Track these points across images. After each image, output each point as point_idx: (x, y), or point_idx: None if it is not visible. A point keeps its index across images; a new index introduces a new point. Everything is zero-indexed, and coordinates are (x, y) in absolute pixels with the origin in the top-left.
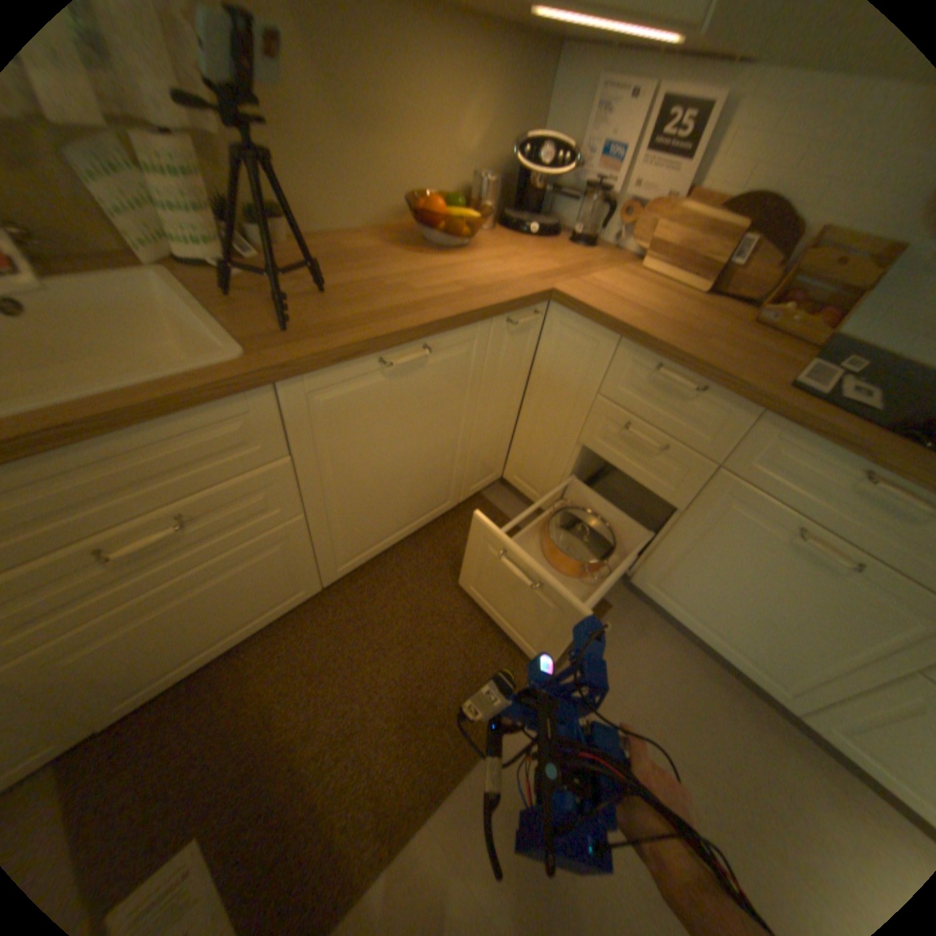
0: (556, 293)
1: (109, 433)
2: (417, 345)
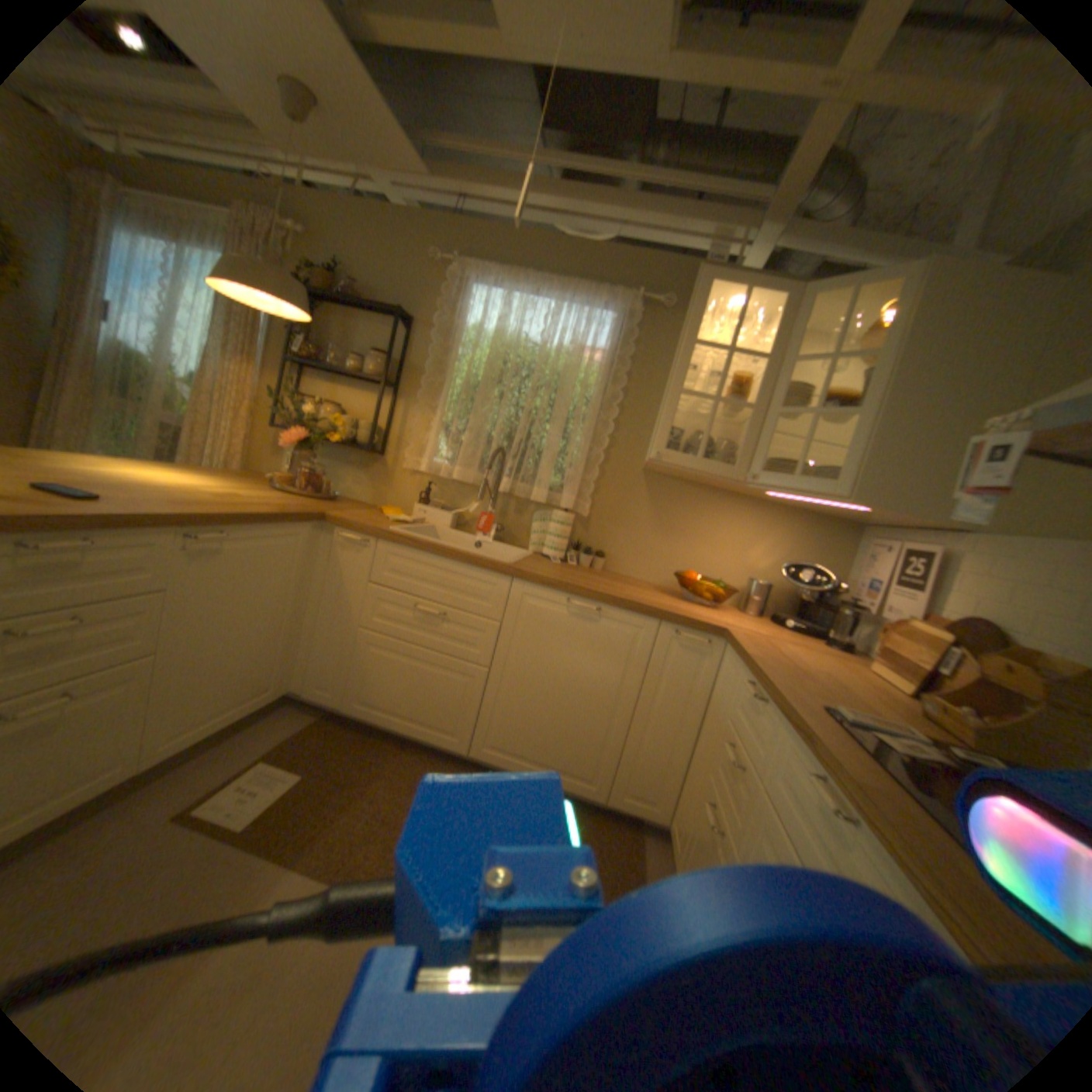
0: (730, 634)
1: (452, 559)
2: (594, 605)
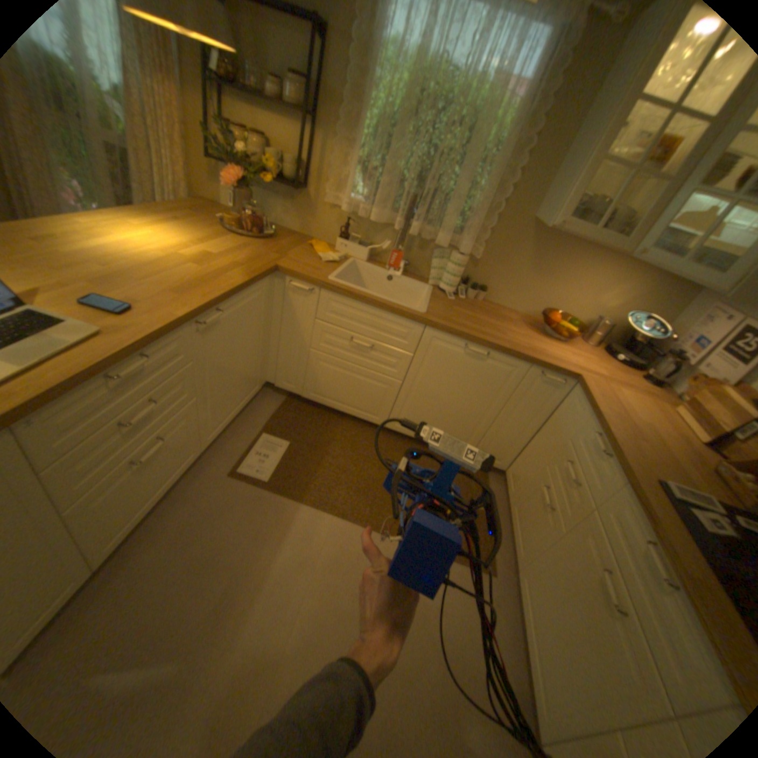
0: (583, 379)
1: (379, 309)
2: (485, 350)
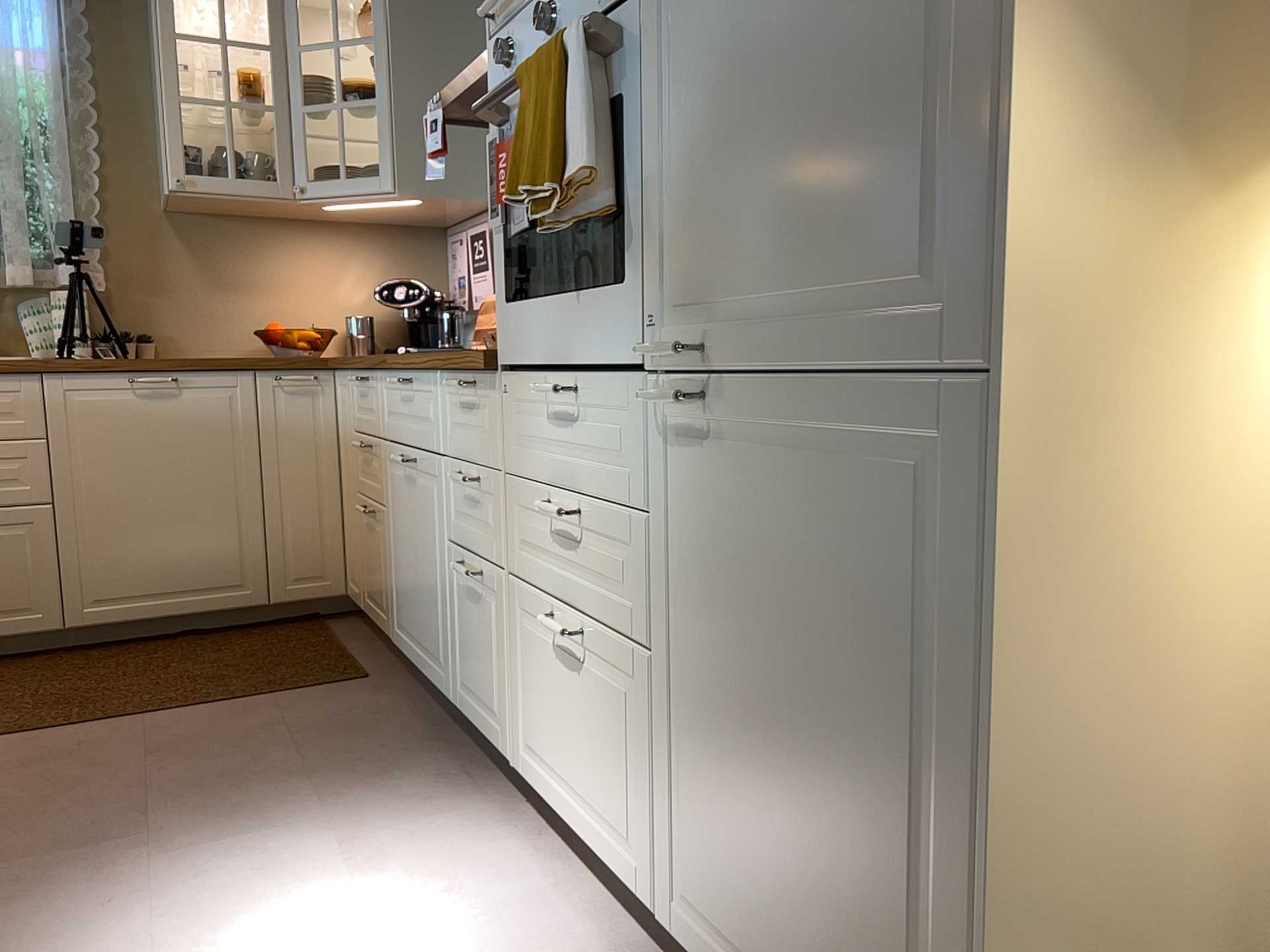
0: (331, 359)
1: None
2: (166, 376)
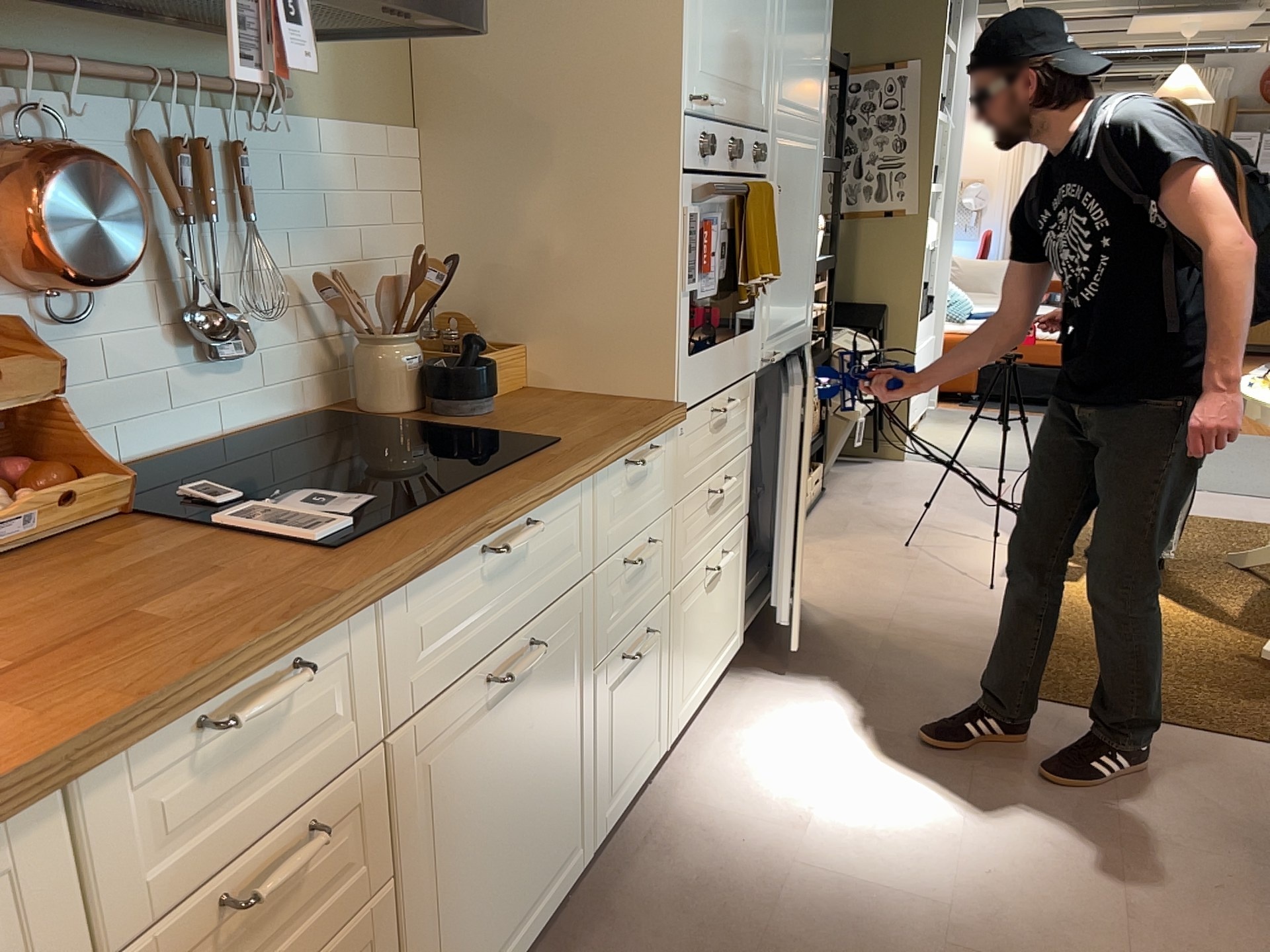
0: None
1: None
2: None
